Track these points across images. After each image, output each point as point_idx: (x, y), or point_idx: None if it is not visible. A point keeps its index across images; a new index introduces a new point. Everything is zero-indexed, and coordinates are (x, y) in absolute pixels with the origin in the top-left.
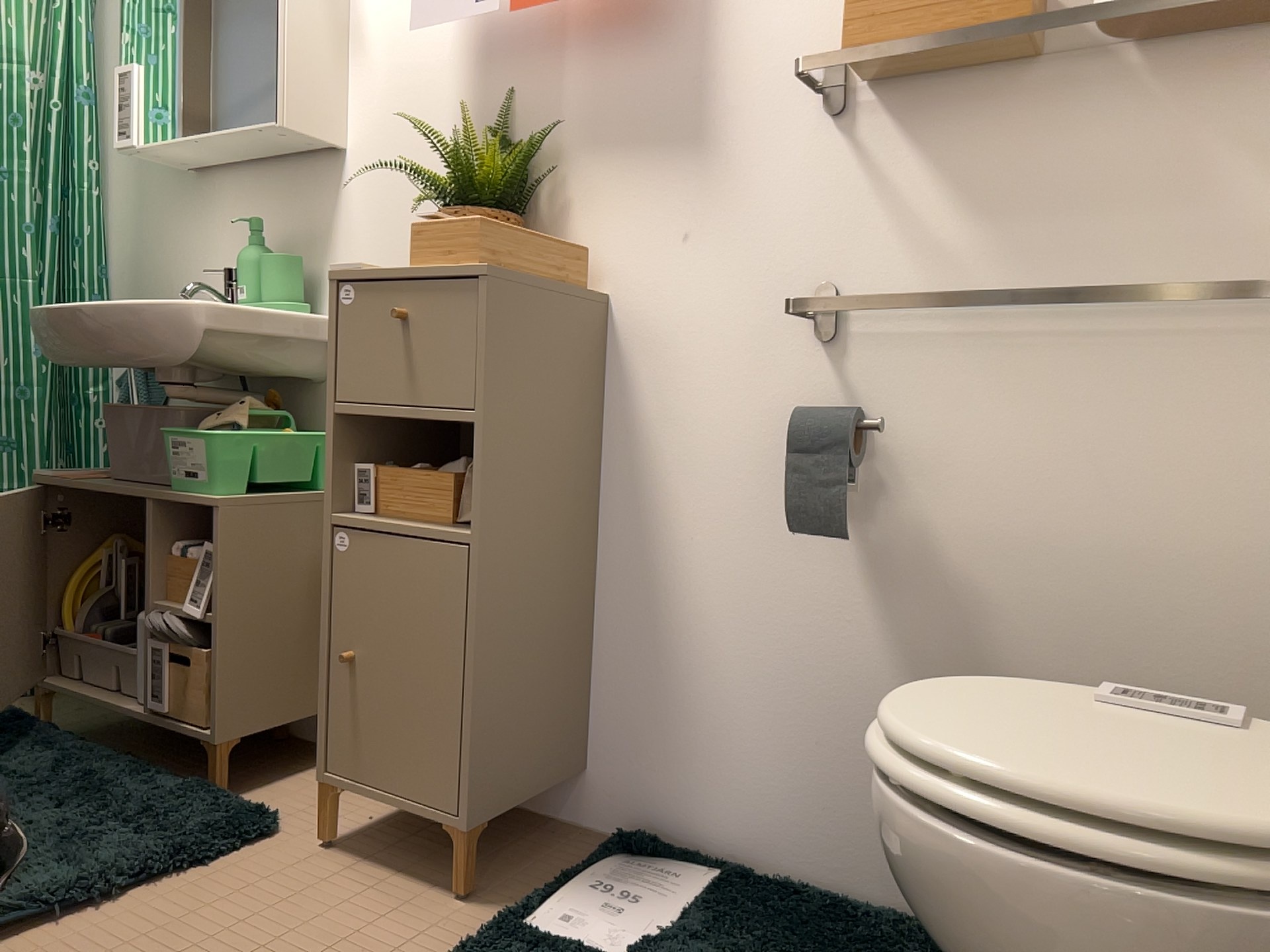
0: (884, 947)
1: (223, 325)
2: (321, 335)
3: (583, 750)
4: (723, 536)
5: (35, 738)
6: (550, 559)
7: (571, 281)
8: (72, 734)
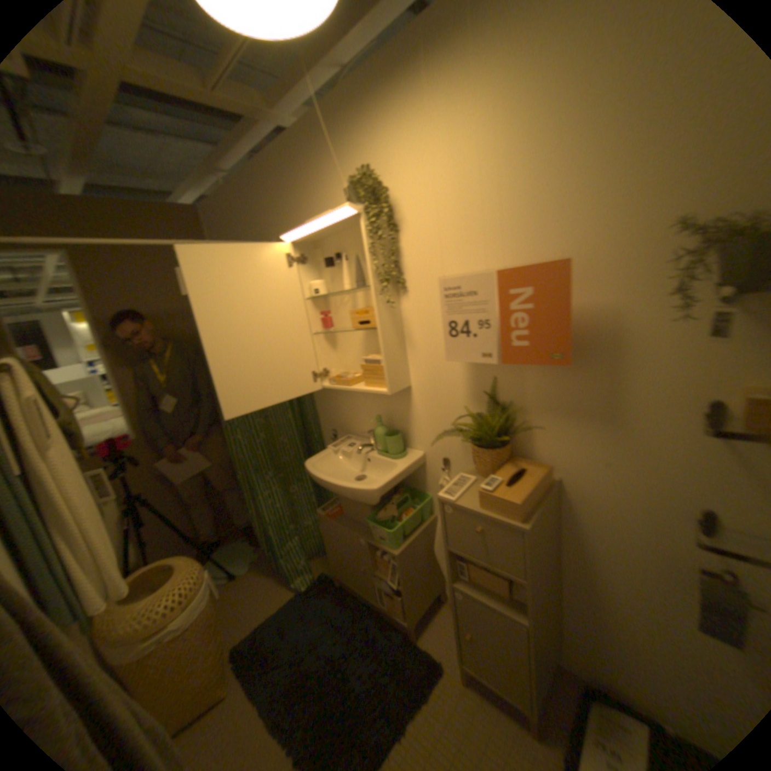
0: None
1: (385, 490)
2: (415, 467)
3: (562, 644)
4: (638, 594)
5: (339, 603)
6: (551, 600)
7: (549, 488)
8: (349, 598)
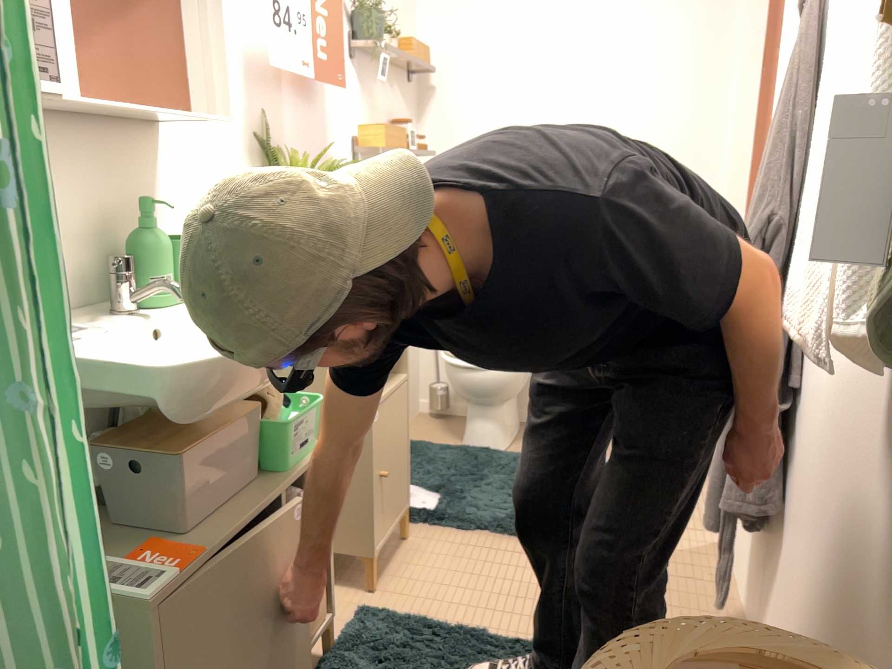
0: (412, 452)
1: None
2: None
3: None
4: None
5: None
6: None
7: None
8: None
